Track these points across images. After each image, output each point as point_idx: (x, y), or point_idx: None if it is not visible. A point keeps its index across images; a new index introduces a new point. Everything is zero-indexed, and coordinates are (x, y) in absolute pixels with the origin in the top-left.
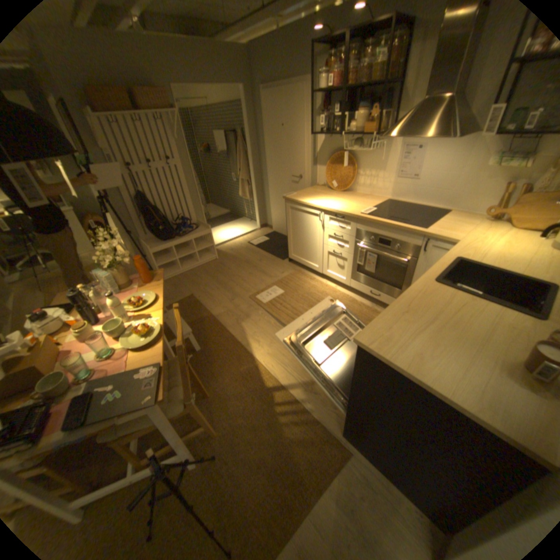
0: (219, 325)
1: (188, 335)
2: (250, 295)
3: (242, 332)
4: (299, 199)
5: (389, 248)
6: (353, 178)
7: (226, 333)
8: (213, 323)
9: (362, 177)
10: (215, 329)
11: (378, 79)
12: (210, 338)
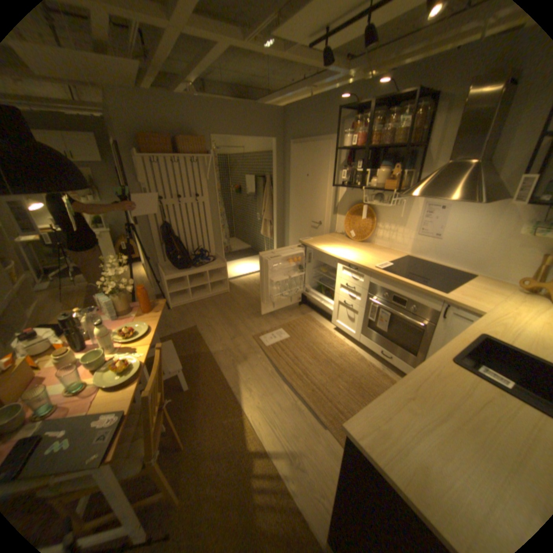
0: (214, 364)
1: (177, 372)
2: (253, 335)
3: (236, 377)
4: (315, 245)
5: (404, 308)
6: (372, 230)
7: (219, 375)
8: (209, 361)
9: (382, 230)
10: (209, 368)
11: (402, 142)
12: (202, 378)
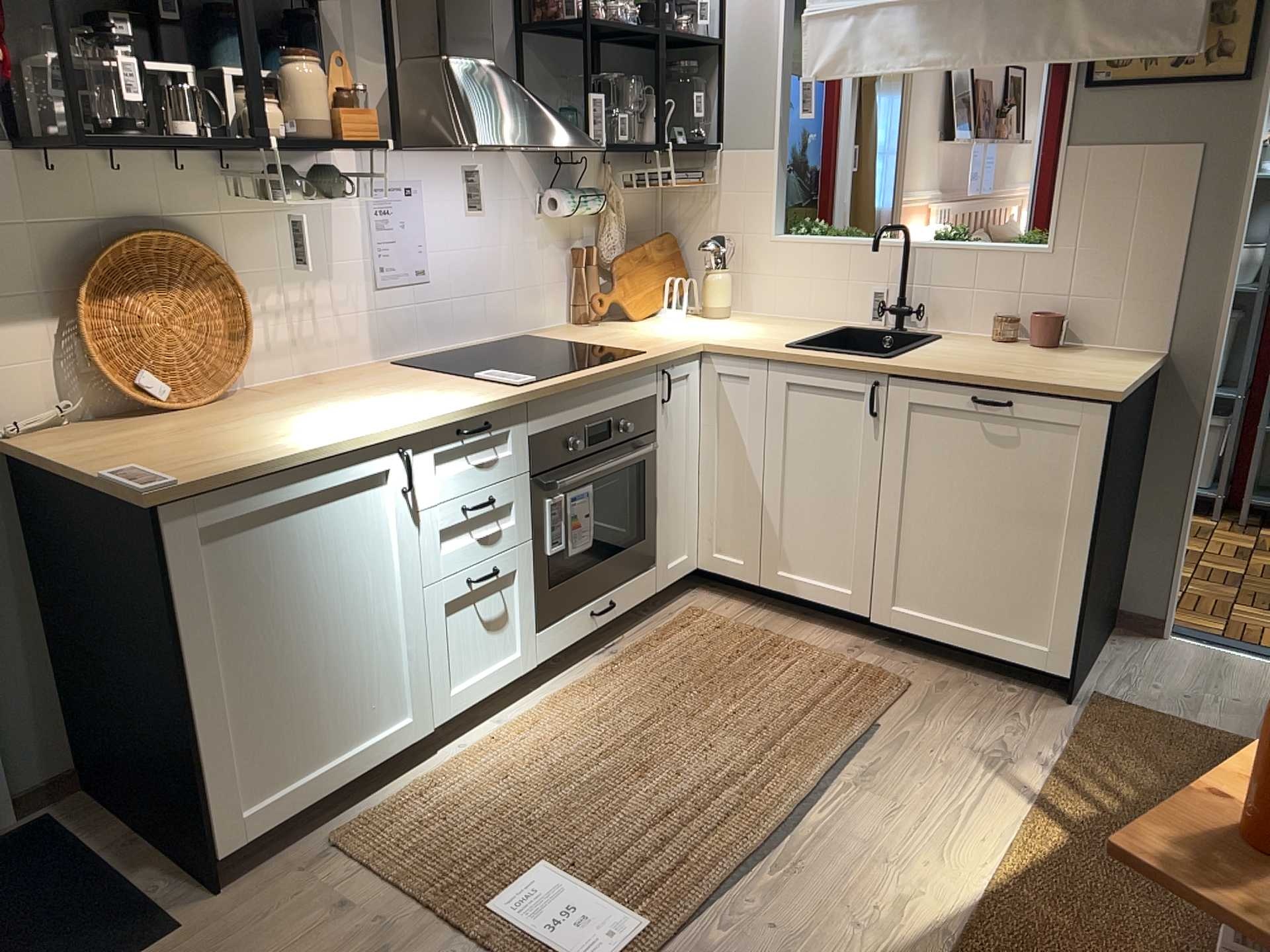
0: None
1: None
2: None
3: None
4: (254, 457)
5: (607, 443)
6: (247, 332)
7: None
8: None
9: (258, 323)
10: None
11: None
12: None
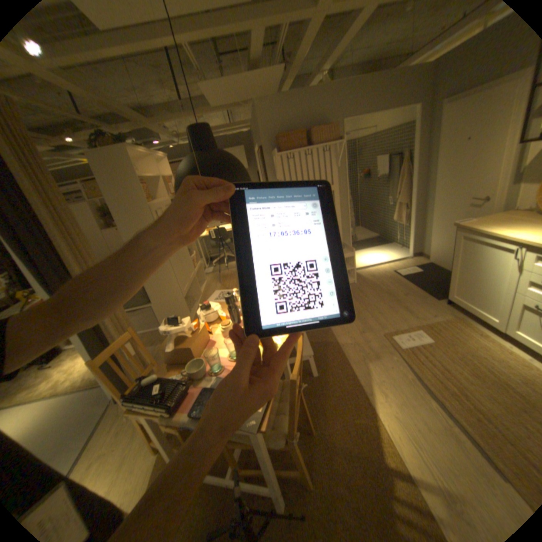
0: (343, 357)
1: (309, 358)
2: (386, 333)
3: (368, 376)
4: (482, 227)
5: None
6: None
7: (349, 370)
8: (337, 352)
9: None
10: (337, 360)
11: None
12: (331, 368)
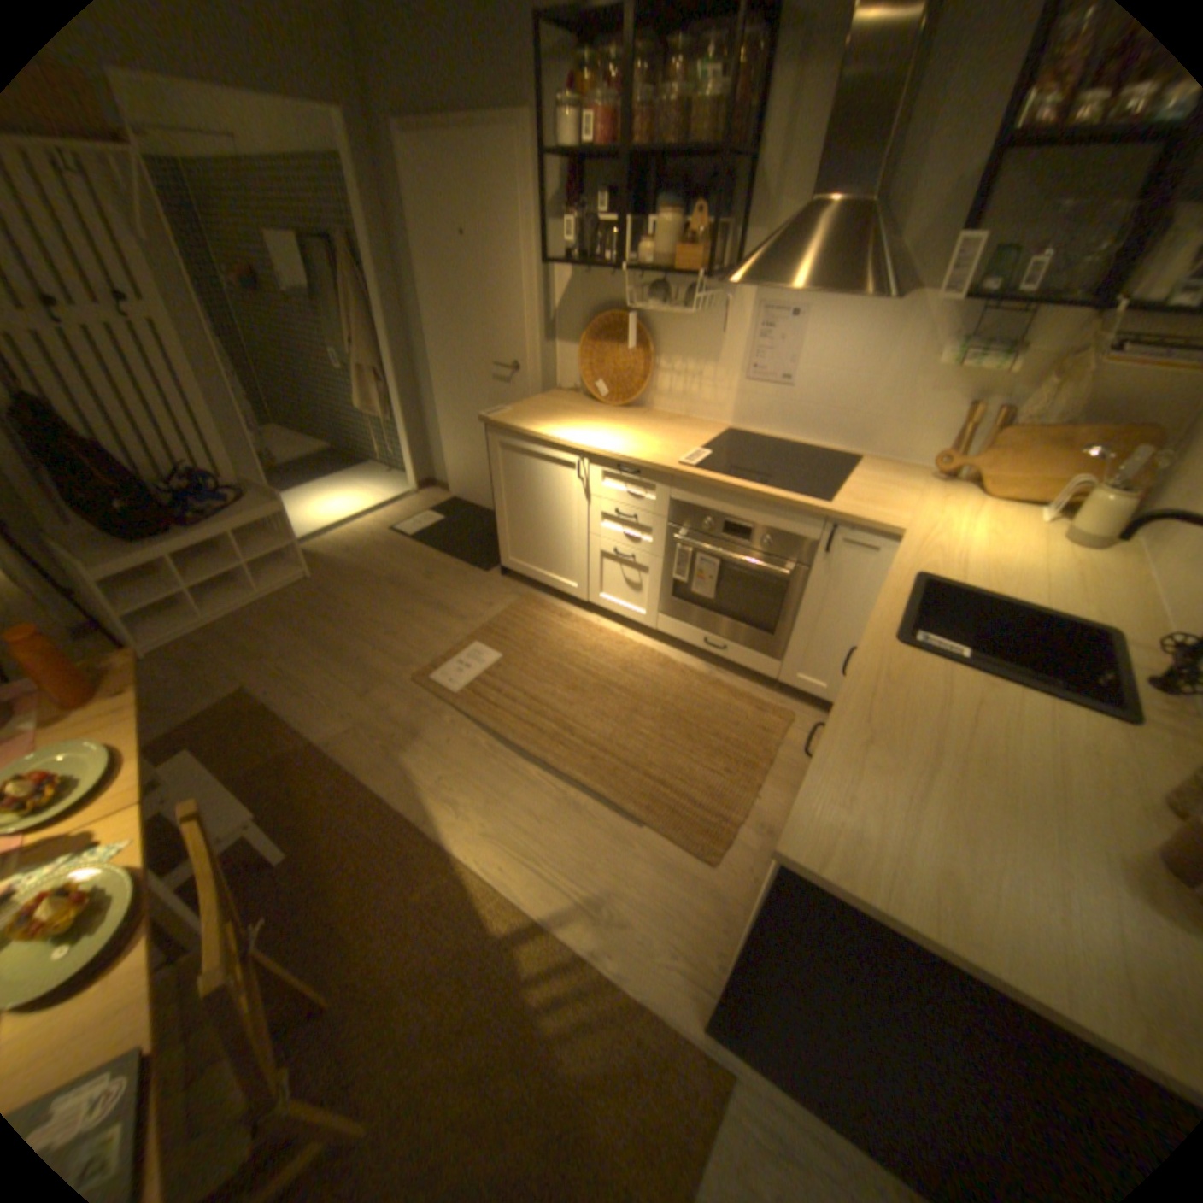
0: (335, 772)
1: (241, 833)
2: (413, 673)
3: (405, 785)
4: (523, 424)
5: (746, 544)
6: (647, 377)
7: (359, 794)
8: (317, 767)
9: (666, 375)
10: (323, 787)
11: (704, 141)
12: (313, 815)
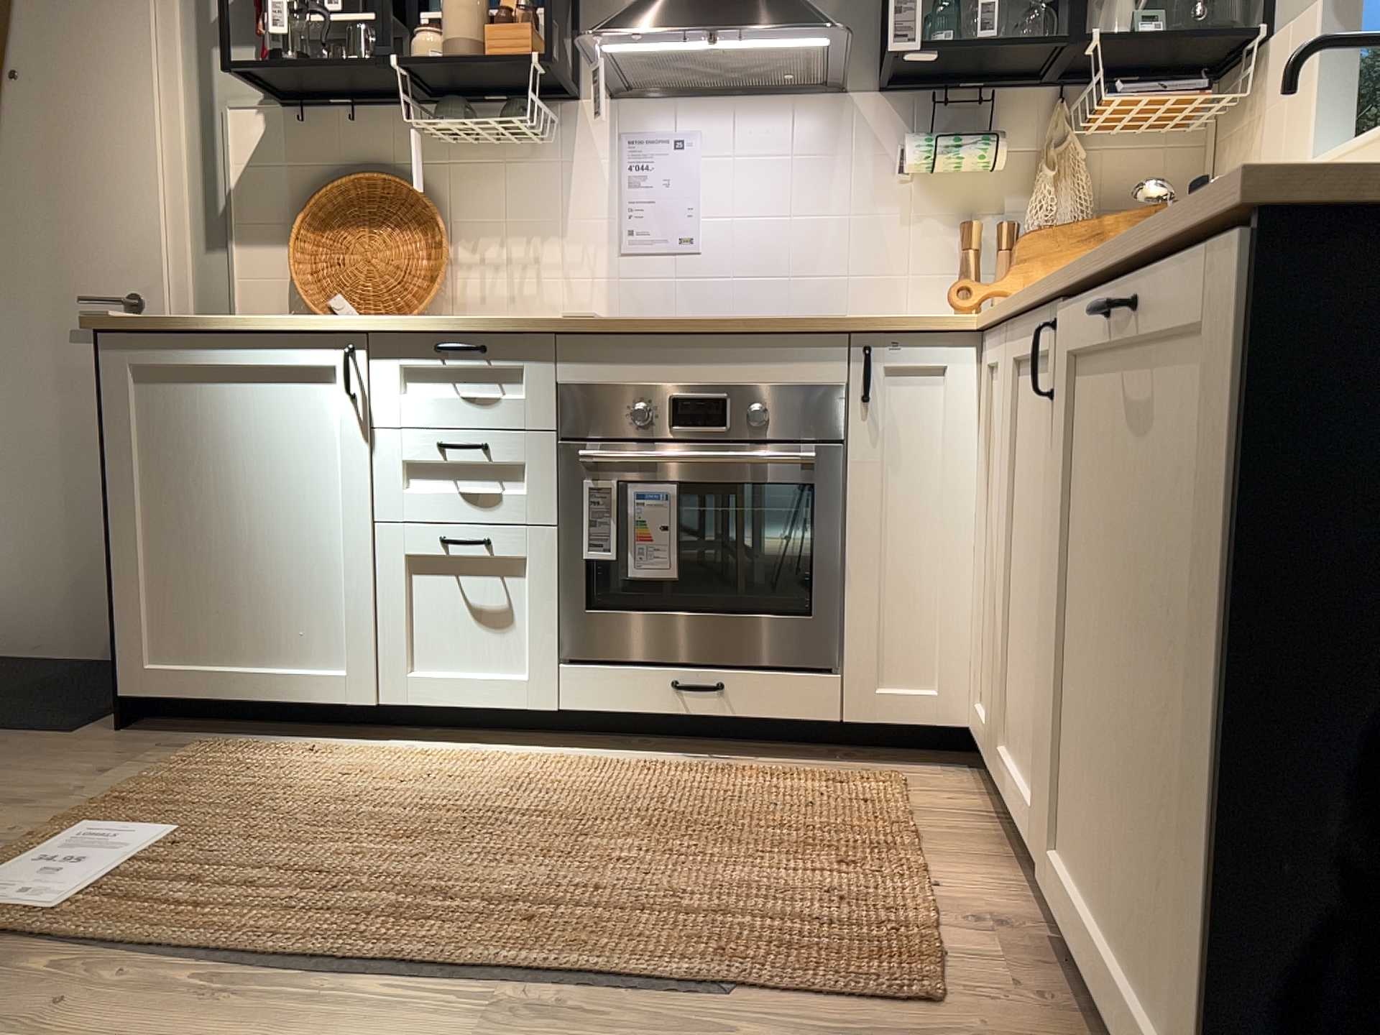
0: None
1: None
2: None
3: None
4: (201, 318)
5: (724, 435)
6: (438, 273)
7: None
8: None
9: (472, 272)
10: None
11: None
12: None
